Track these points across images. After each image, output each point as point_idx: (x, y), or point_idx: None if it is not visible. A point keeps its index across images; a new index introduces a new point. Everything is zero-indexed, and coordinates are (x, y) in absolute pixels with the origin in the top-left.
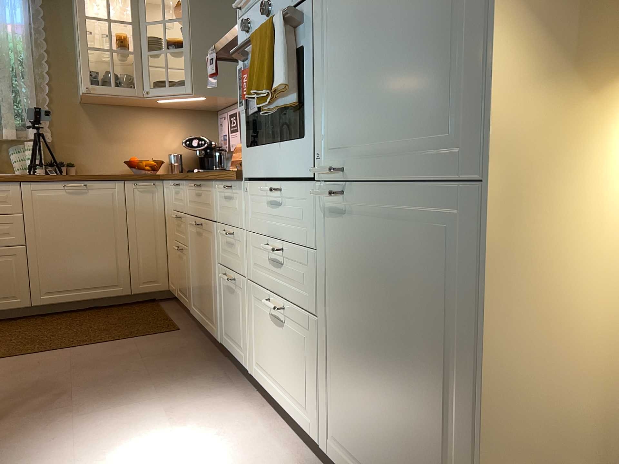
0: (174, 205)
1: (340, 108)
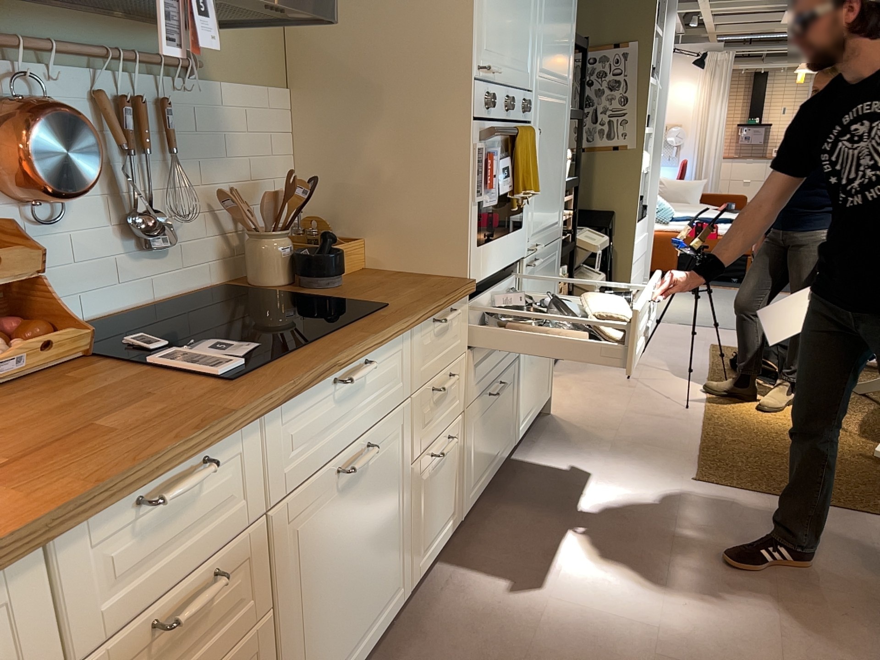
0: (107, 620)
1: (537, 207)
